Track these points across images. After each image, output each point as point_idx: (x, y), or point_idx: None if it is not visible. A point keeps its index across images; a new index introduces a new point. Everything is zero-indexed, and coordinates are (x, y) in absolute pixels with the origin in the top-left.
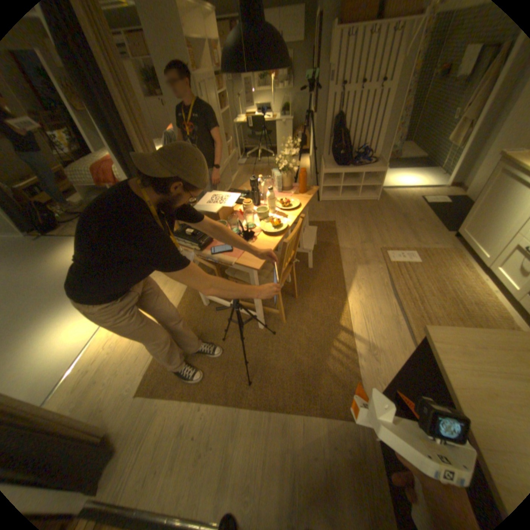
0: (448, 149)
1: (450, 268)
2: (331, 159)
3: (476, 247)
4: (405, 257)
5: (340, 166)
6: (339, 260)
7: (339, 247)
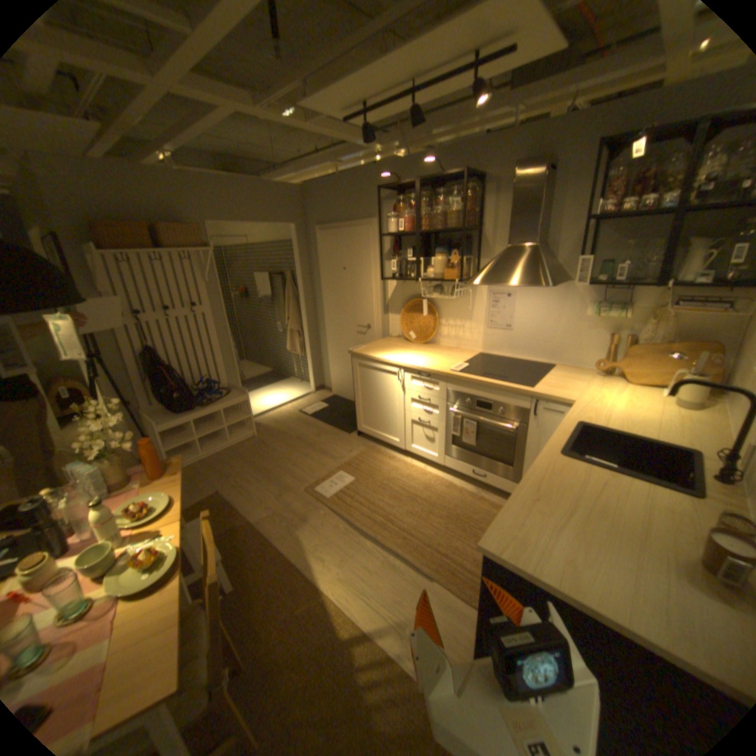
0: (290, 358)
1: (381, 468)
2: (160, 408)
3: (383, 437)
4: (337, 483)
5: (182, 413)
6: (267, 541)
7: (252, 524)
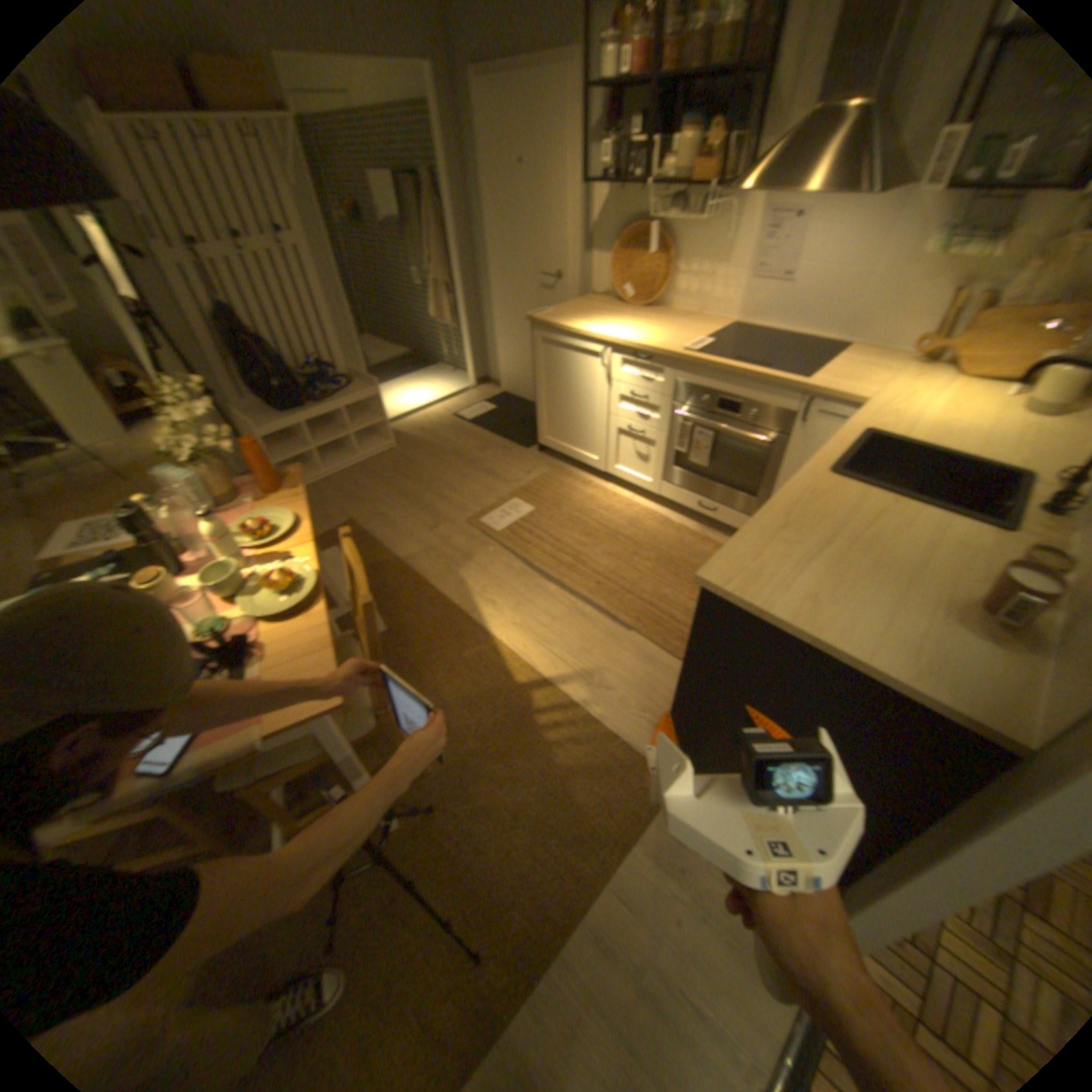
0: (434, 333)
1: (569, 496)
2: (252, 403)
3: (574, 454)
4: (509, 514)
5: (285, 411)
6: (421, 580)
7: (399, 560)
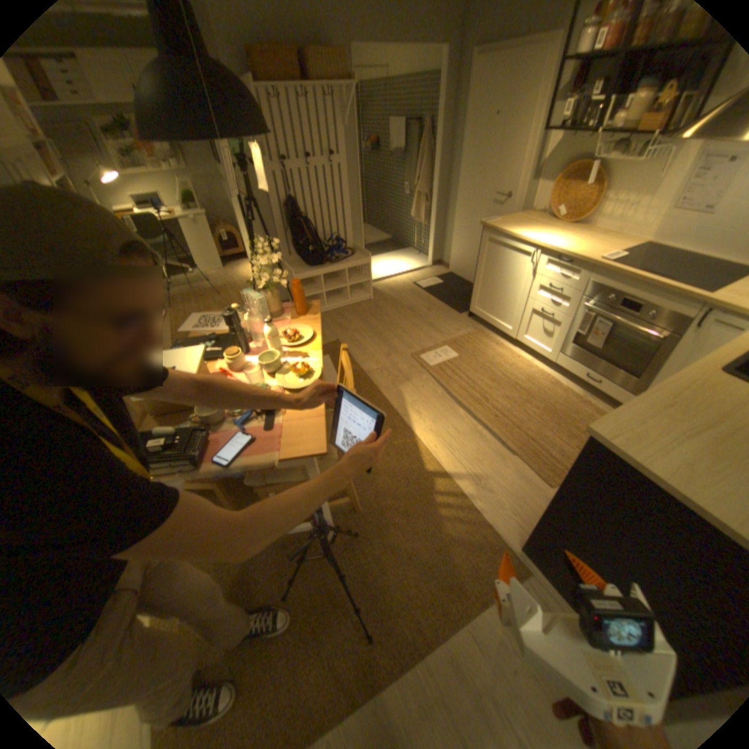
0: (412, 227)
1: (485, 351)
2: (296, 259)
3: (495, 322)
4: (441, 356)
5: (314, 267)
6: (375, 387)
7: (364, 371)
